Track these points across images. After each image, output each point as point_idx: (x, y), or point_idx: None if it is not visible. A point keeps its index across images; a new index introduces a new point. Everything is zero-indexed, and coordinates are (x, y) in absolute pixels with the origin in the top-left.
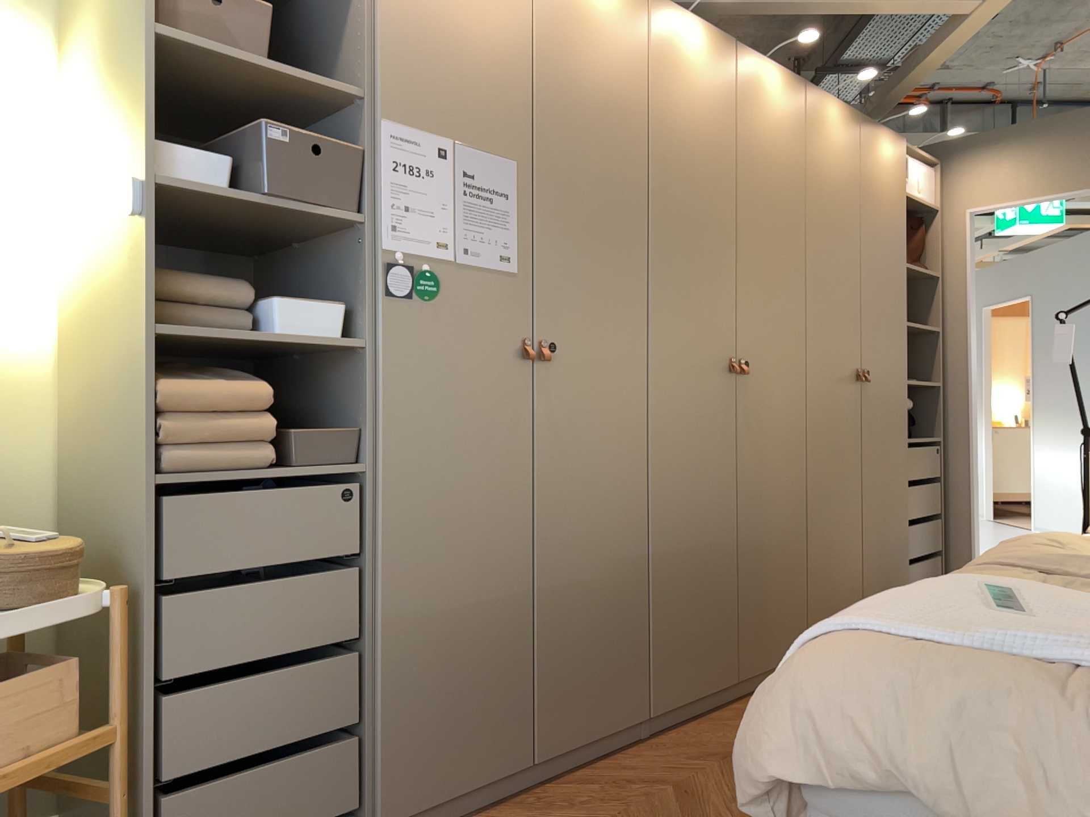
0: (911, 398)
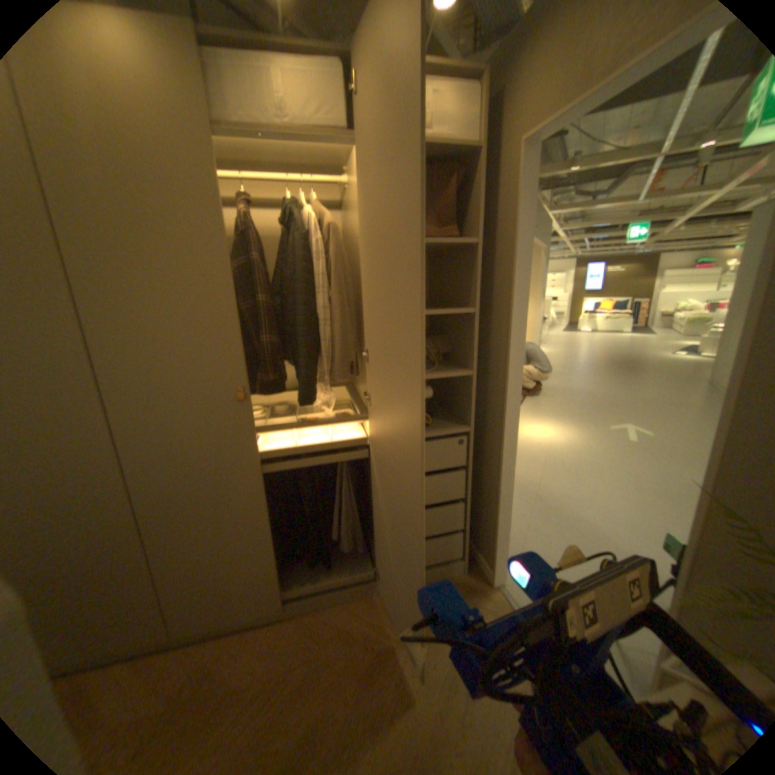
0: (432, 388)
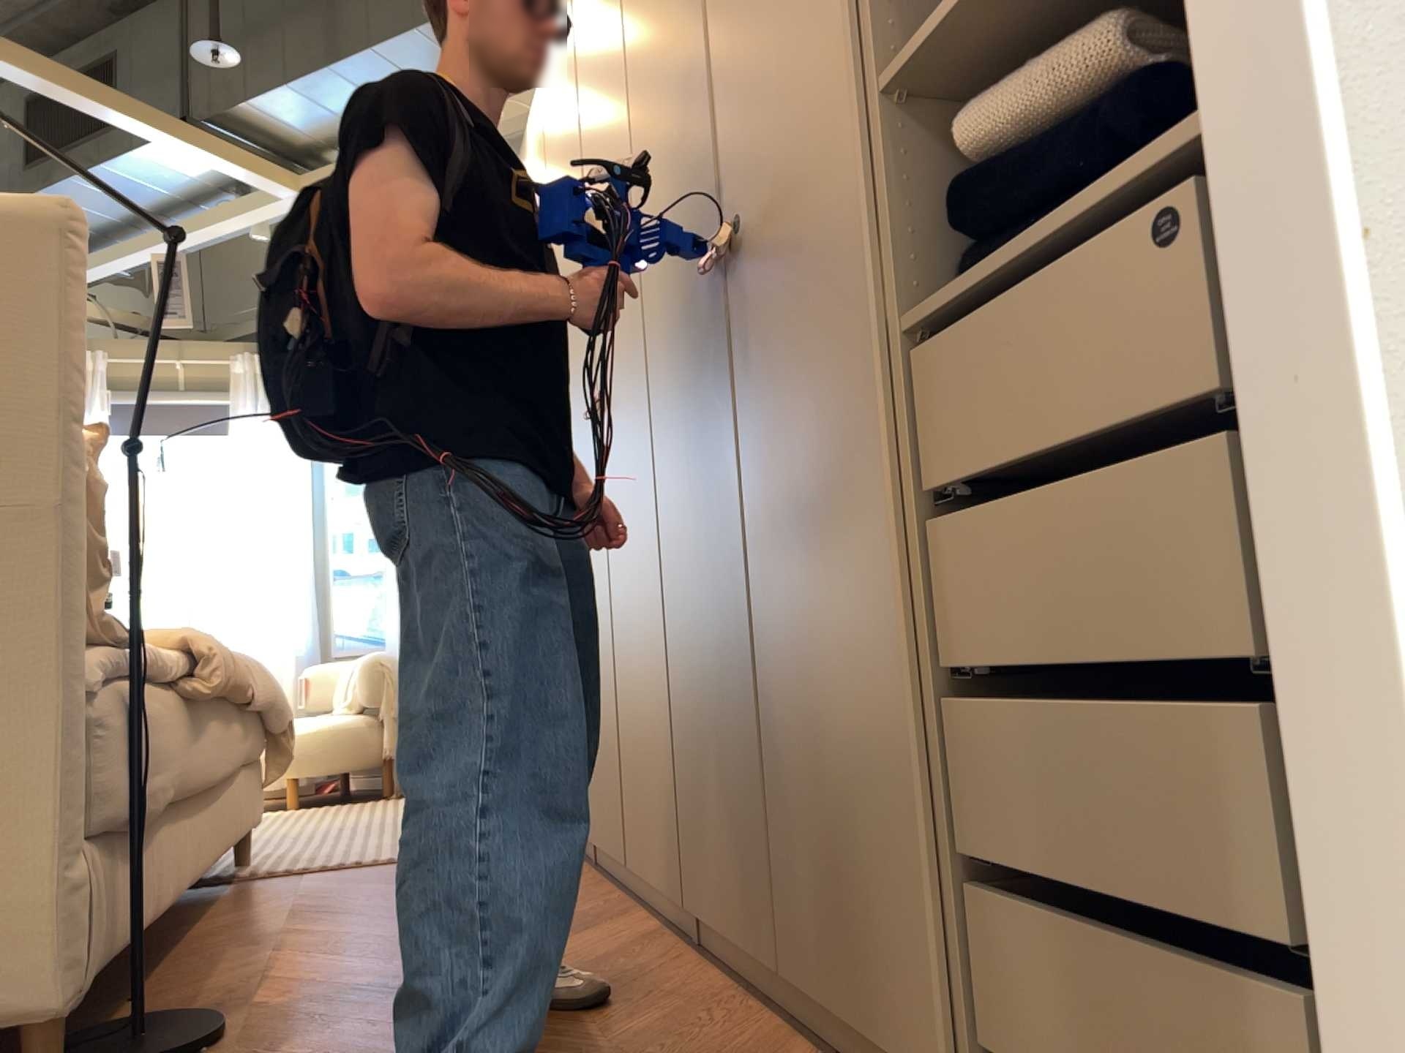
0: None
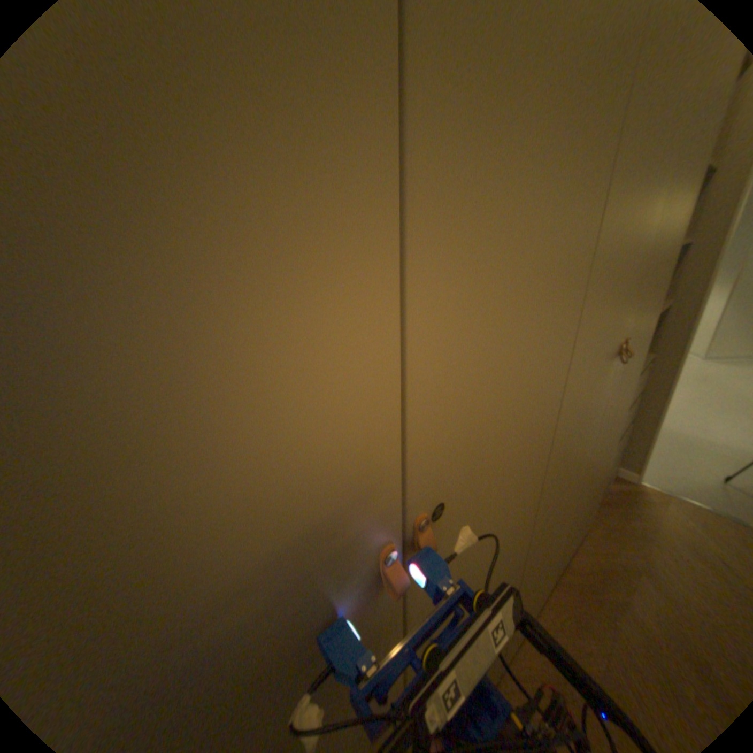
0: None
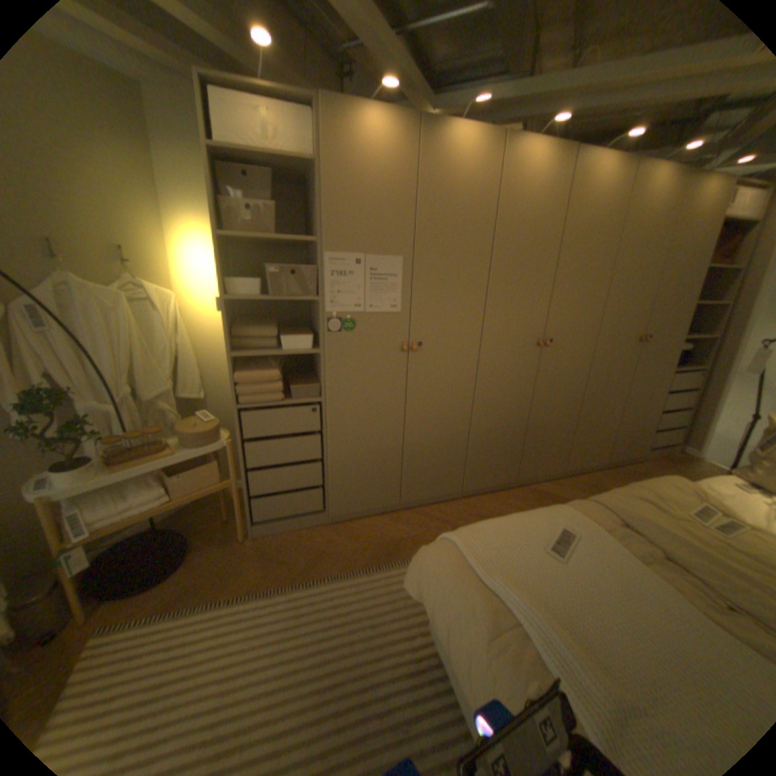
0: (692, 345)
